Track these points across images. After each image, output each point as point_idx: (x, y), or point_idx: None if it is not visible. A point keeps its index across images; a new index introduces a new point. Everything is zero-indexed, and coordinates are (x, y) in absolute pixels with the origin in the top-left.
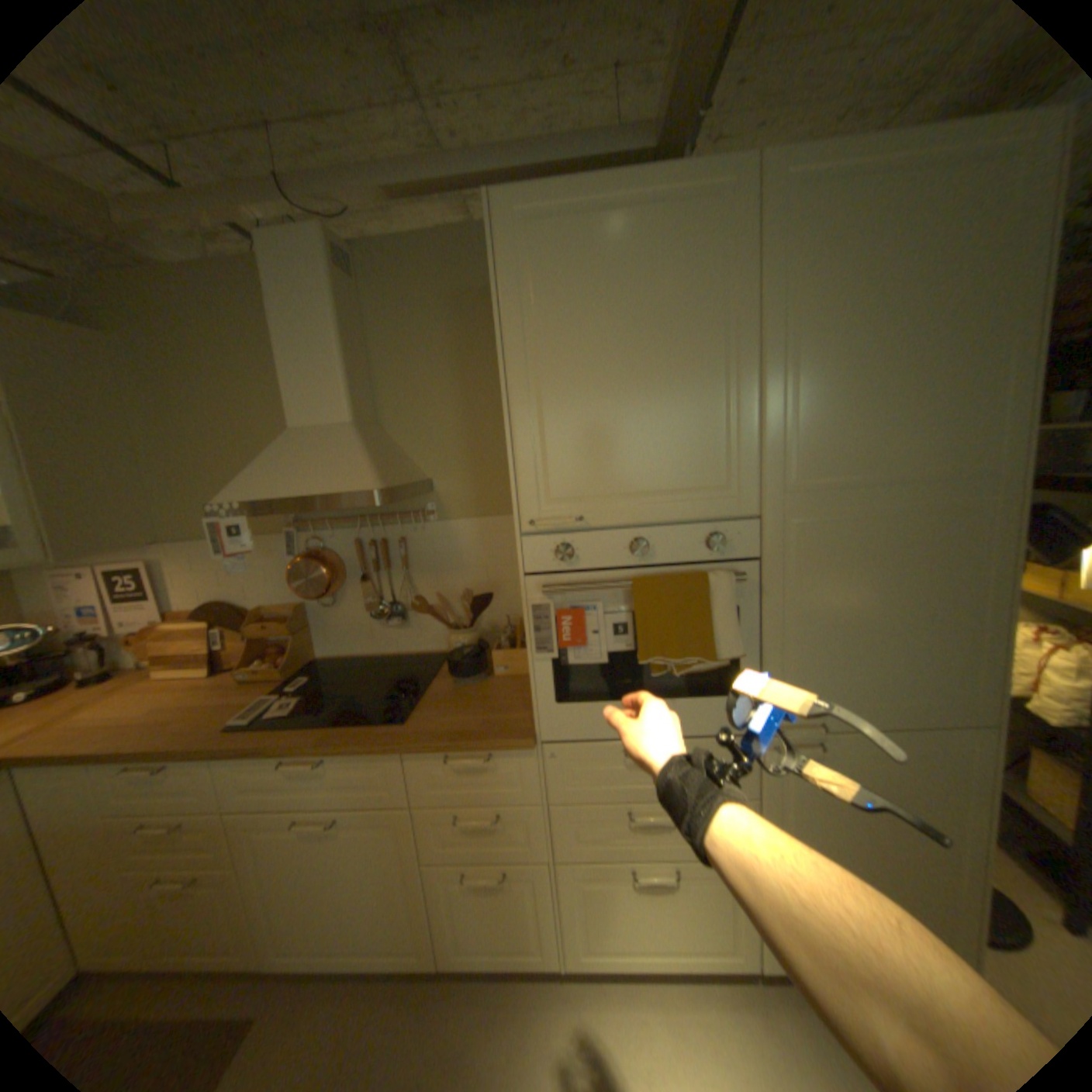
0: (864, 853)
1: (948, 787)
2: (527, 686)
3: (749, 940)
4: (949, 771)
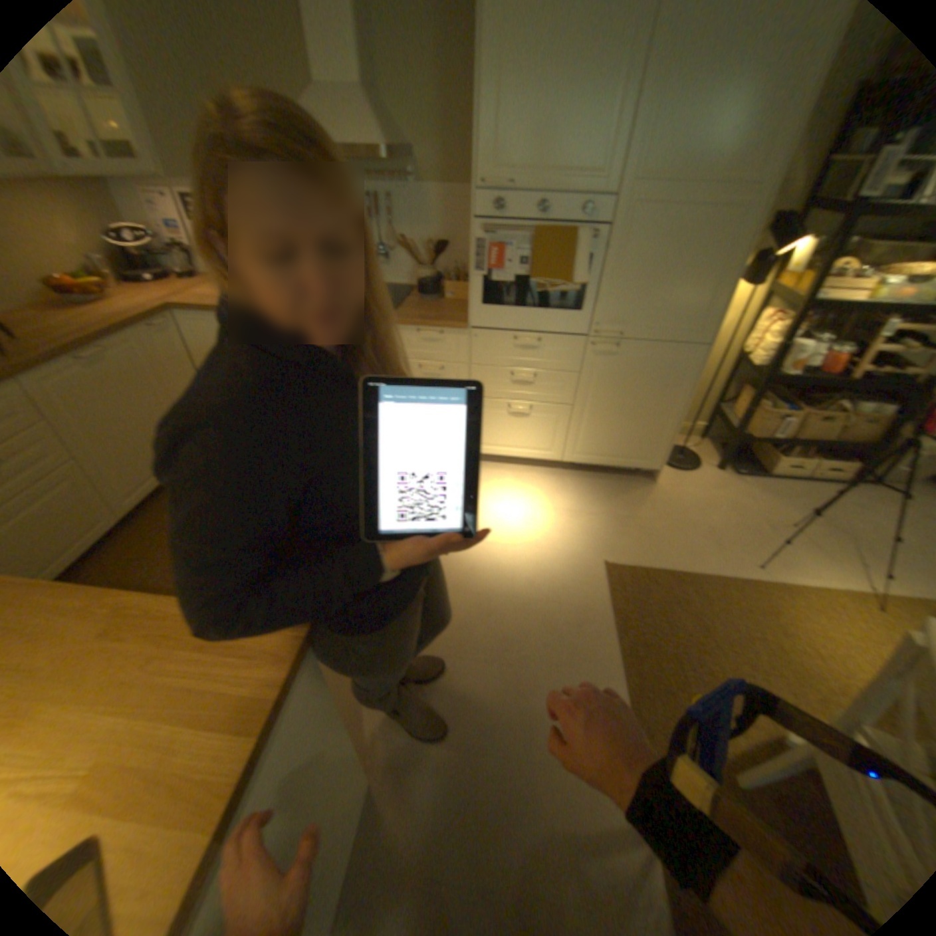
0: (624, 405)
1: (674, 375)
2: (465, 305)
3: (559, 444)
4: (677, 366)
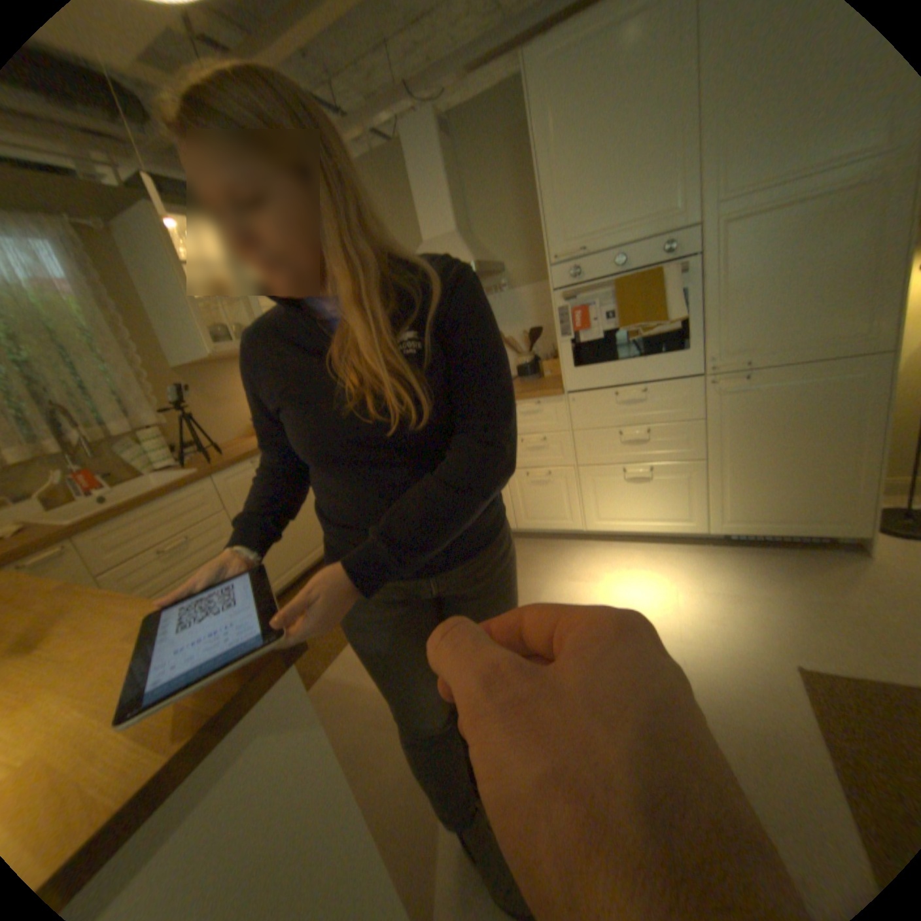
0: (783, 449)
1: (850, 398)
2: (563, 376)
3: (701, 510)
4: (852, 386)
